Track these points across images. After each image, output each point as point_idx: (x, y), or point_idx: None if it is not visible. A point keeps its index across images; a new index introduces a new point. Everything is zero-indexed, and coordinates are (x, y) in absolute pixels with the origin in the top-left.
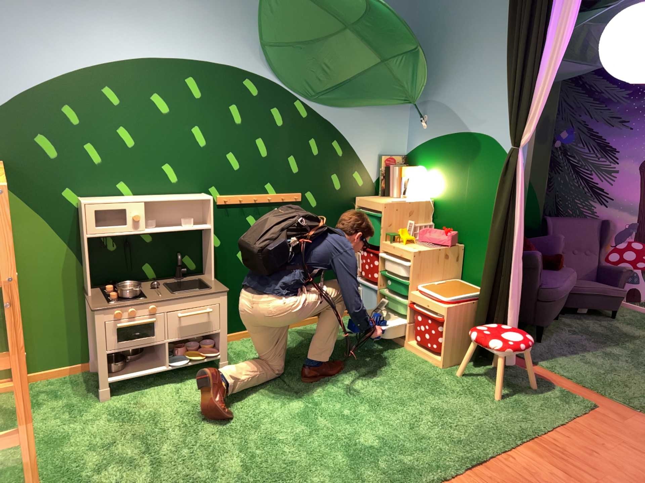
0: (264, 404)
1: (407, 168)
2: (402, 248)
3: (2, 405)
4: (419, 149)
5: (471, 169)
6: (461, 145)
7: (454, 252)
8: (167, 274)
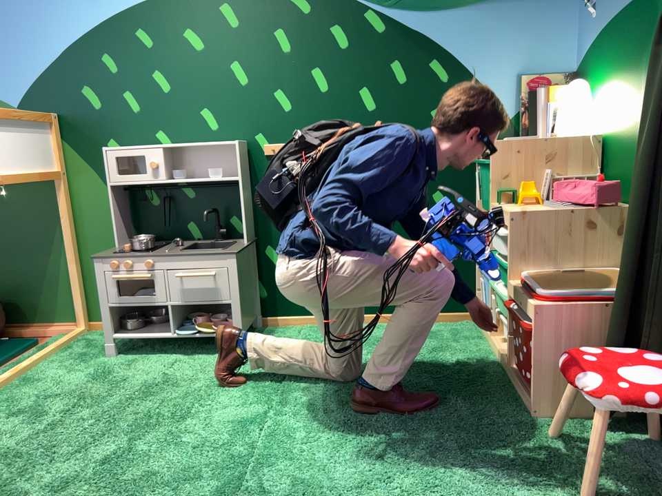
0: (215, 403)
1: (566, 86)
2: (503, 208)
3: (38, 346)
4: (584, 51)
5: (646, 54)
6: (633, 14)
7: (614, 218)
8: (204, 236)
